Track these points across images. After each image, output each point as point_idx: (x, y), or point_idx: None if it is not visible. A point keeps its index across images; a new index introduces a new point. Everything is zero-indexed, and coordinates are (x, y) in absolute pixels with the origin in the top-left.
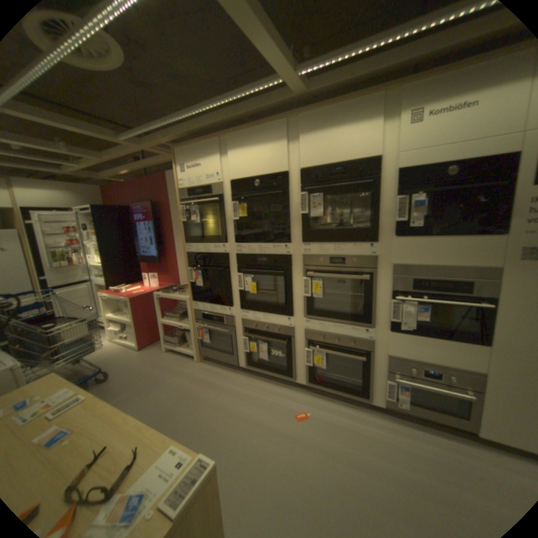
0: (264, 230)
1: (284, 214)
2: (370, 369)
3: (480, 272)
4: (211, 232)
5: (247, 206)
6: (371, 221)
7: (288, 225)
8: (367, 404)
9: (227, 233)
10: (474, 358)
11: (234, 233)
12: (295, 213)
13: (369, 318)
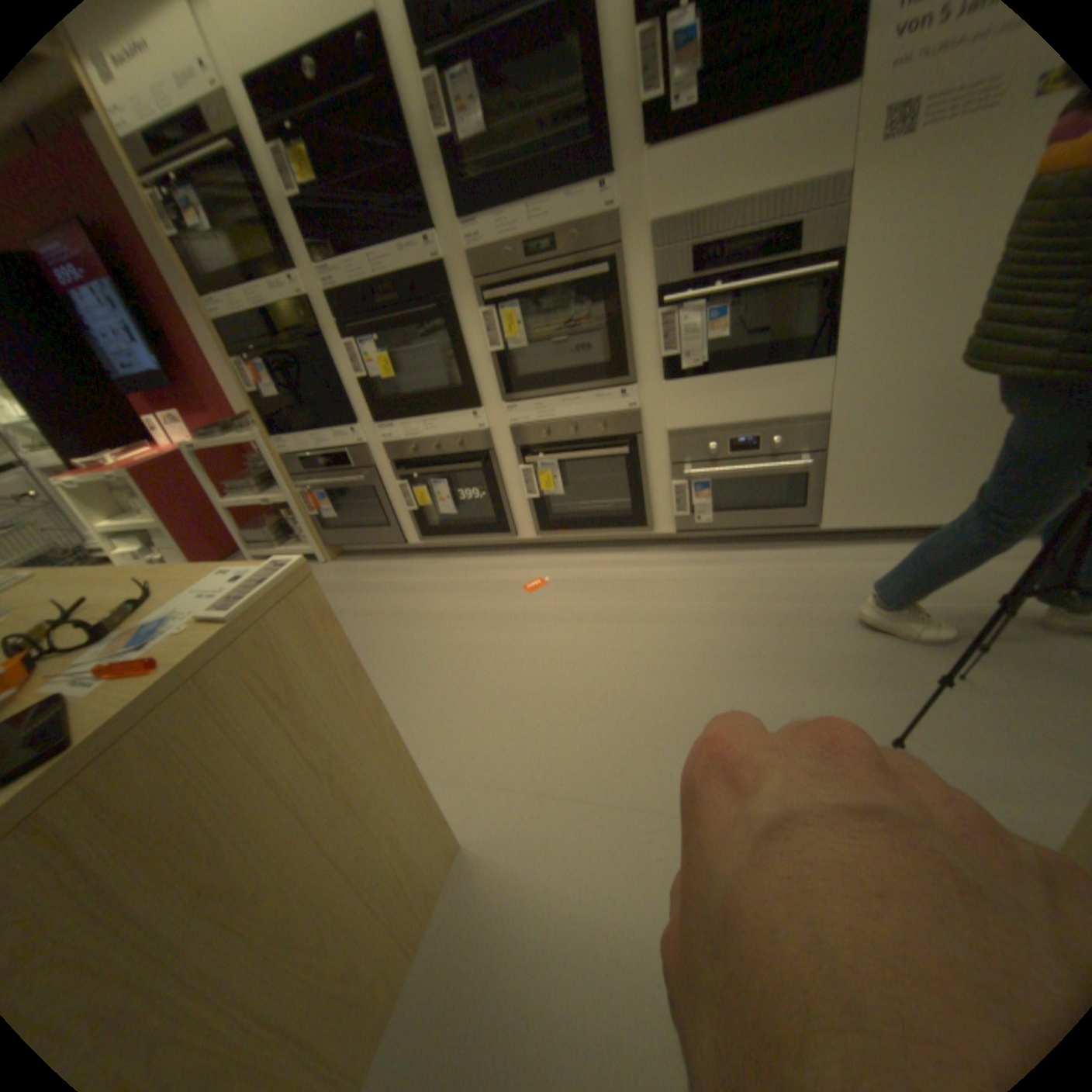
0: (370, 206)
1: (400, 142)
2: (640, 463)
3: (812, 185)
4: (249, 248)
5: (309, 144)
6: (591, 111)
7: (416, 174)
8: (646, 534)
9: (285, 237)
10: (809, 383)
11: (301, 230)
12: (424, 134)
13: (624, 357)
